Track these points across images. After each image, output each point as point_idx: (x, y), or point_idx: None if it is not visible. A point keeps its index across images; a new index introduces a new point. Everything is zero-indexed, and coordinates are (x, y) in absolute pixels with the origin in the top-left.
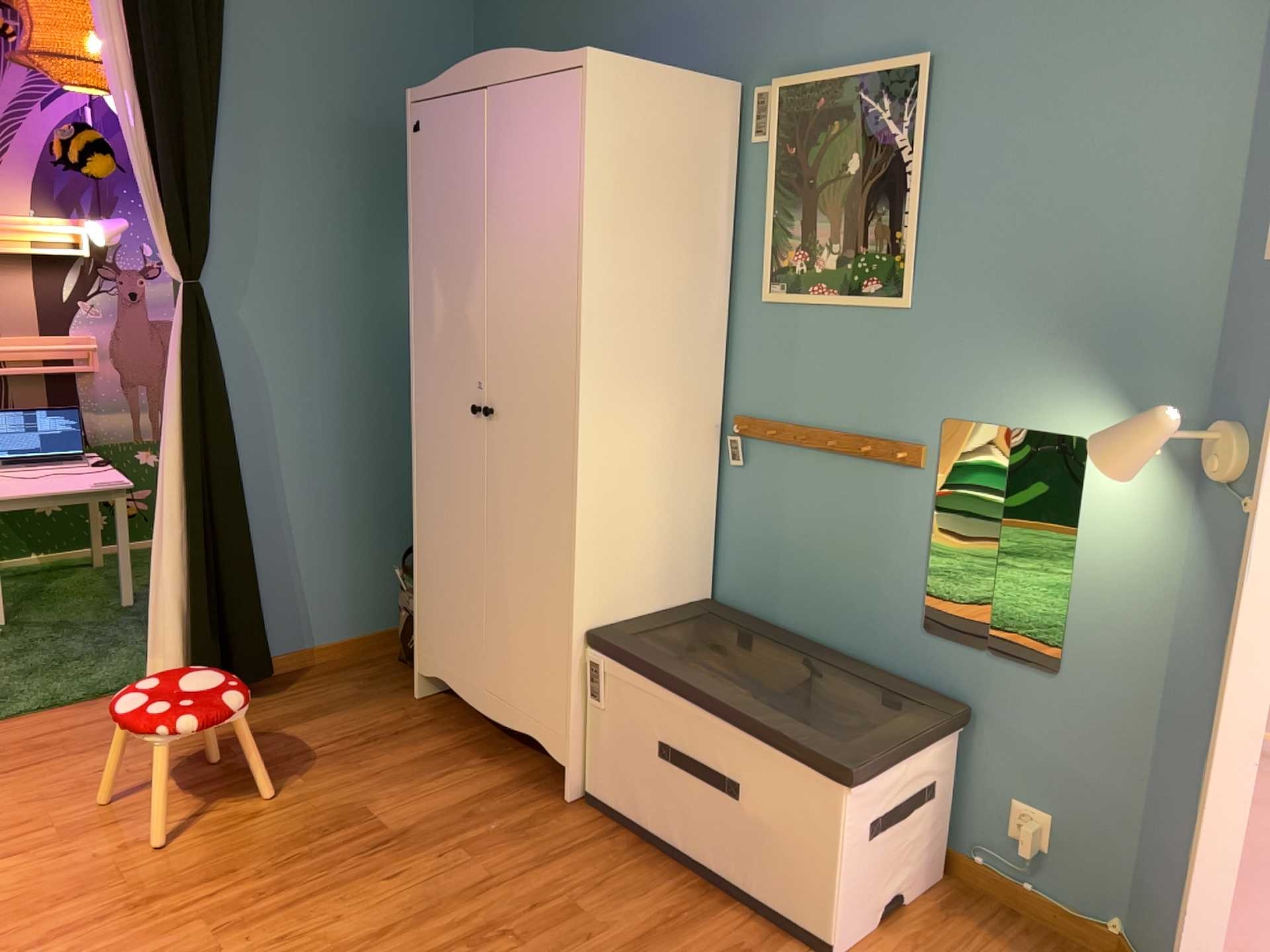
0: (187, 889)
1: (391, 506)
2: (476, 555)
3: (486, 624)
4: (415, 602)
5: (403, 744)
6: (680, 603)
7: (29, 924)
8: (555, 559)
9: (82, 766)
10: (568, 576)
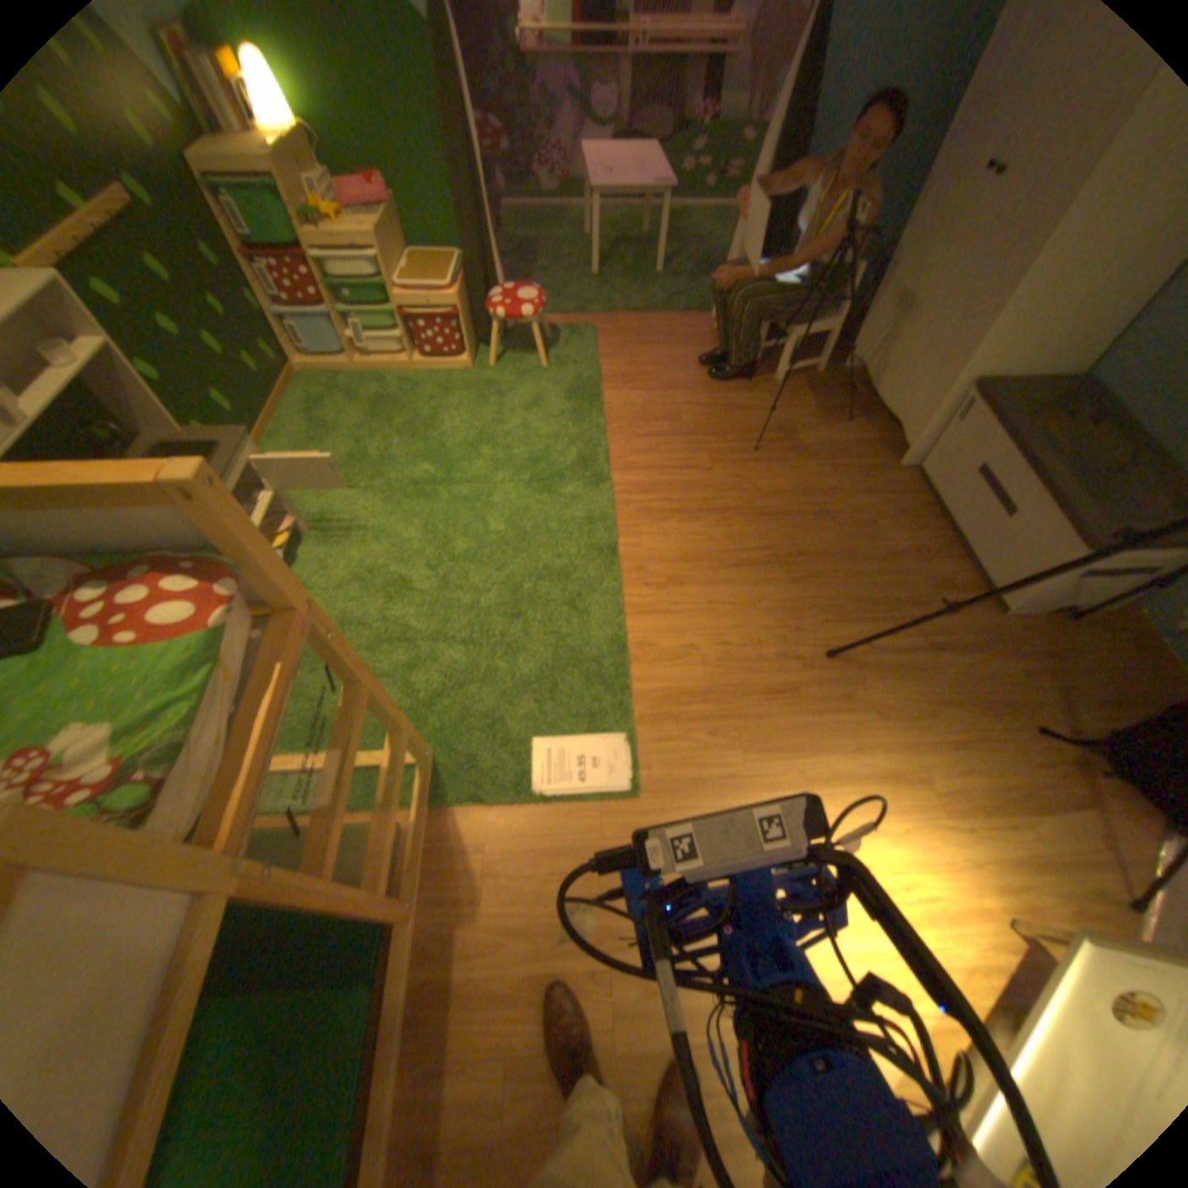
0: (703, 438)
1: (886, 228)
2: (924, 295)
3: (907, 345)
4: (870, 308)
5: (824, 399)
6: (1053, 375)
7: (643, 428)
8: (976, 323)
9: (674, 356)
10: (978, 337)
